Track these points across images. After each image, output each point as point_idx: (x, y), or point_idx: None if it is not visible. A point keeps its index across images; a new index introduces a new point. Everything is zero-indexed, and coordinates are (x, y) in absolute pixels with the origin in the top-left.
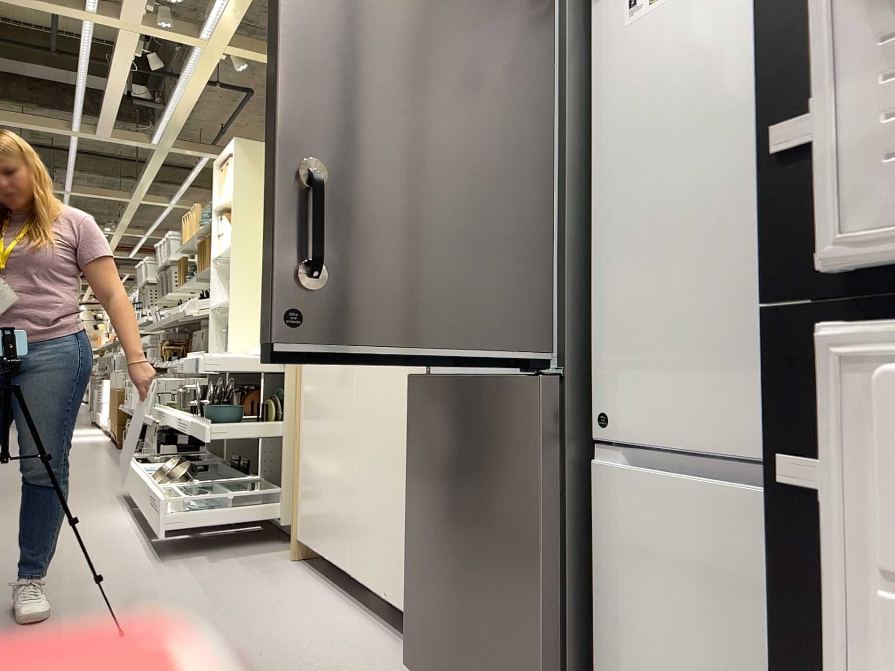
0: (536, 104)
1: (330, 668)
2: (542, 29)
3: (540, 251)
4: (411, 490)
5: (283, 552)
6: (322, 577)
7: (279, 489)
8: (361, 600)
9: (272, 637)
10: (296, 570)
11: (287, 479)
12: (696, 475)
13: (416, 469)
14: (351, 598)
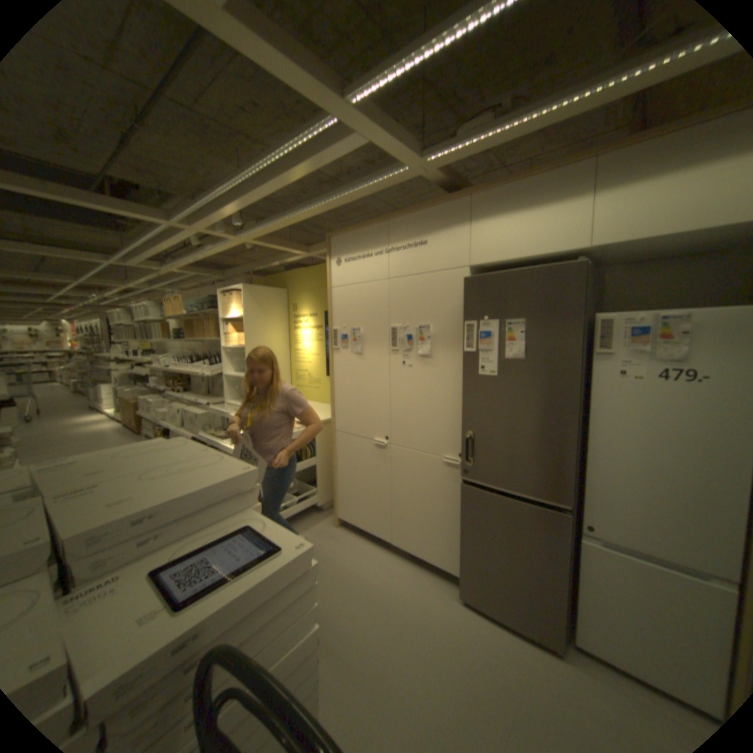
0: (572, 406)
1: (422, 604)
2: (578, 375)
3: (571, 467)
4: (464, 532)
5: (325, 521)
6: (360, 538)
7: (314, 489)
8: (392, 551)
9: (379, 589)
10: (344, 535)
11: (319, 485)
12: (634, 555)
13: (469, 525)
14: (386, 550)
